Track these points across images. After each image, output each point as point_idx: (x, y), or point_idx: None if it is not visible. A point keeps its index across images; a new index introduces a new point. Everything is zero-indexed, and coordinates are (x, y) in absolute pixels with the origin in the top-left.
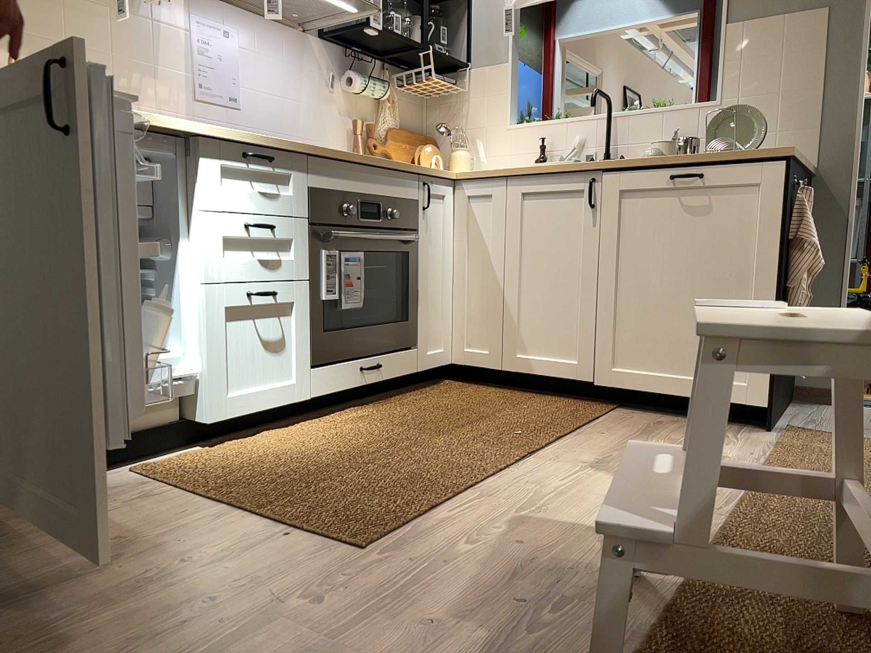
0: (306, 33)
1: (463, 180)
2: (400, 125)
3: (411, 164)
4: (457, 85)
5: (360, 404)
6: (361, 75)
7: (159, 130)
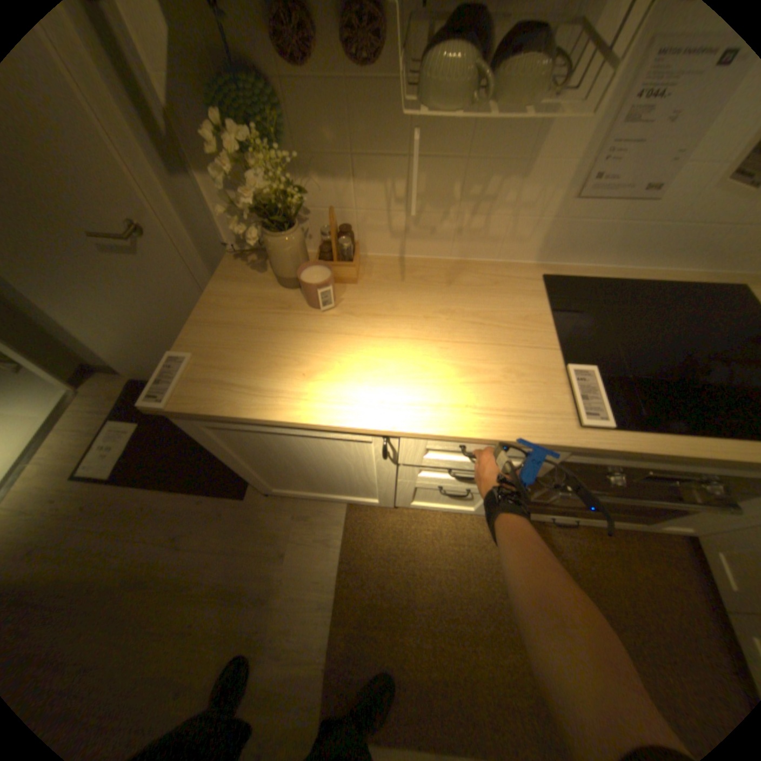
0: None
1: None
2: None
3: None
4: None
5: None
6: None
7: (348, 429)
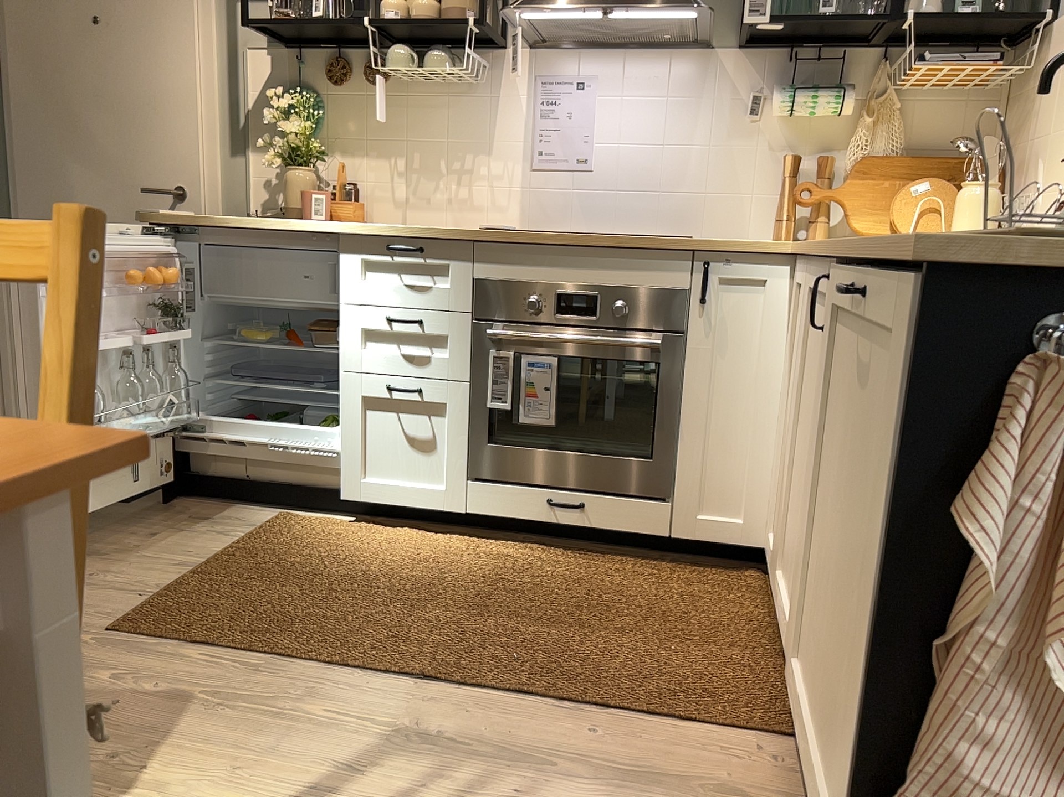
0: (710, 47)
1: (798, 260)
2: (918, 147)
3: (684, 239)
4: (1023, 59)
5: (573, 548)
6: (782, 89)
7: (296, 233)
